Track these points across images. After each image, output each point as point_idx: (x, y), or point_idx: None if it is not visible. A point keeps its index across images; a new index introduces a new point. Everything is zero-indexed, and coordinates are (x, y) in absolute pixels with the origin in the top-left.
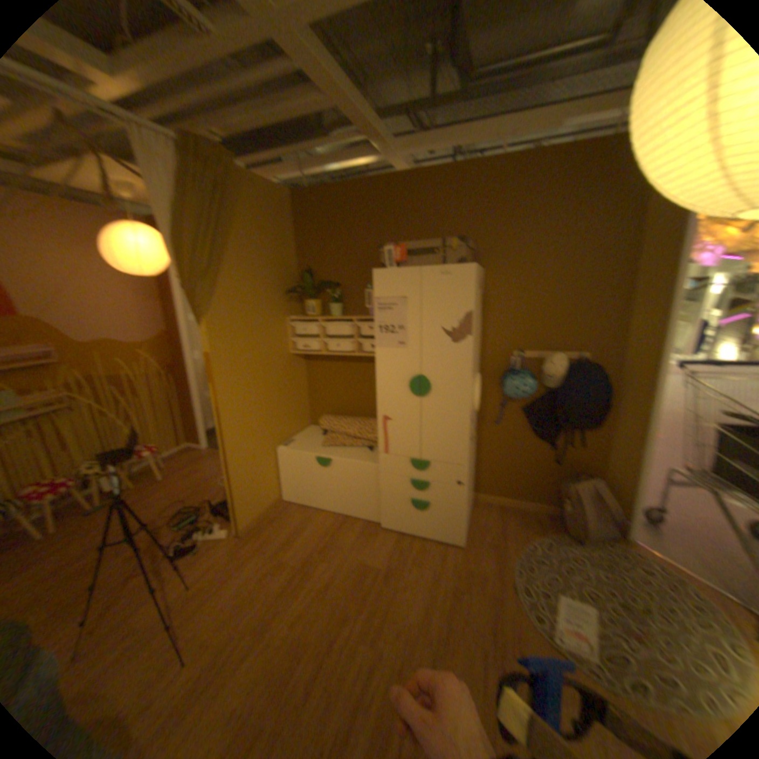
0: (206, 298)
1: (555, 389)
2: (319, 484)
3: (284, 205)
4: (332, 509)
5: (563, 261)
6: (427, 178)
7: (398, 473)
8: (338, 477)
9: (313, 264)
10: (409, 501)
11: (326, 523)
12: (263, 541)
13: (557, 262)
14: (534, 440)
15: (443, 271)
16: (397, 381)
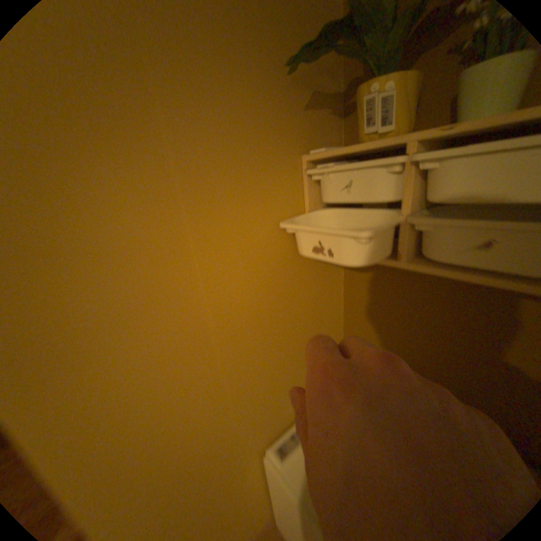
0: None
1: None
2: None
3: None
4: None
5: None
6: None
7: None
8: None
9: None
10: None
11: None
12: None
13: None
14: None
15: None
16: None
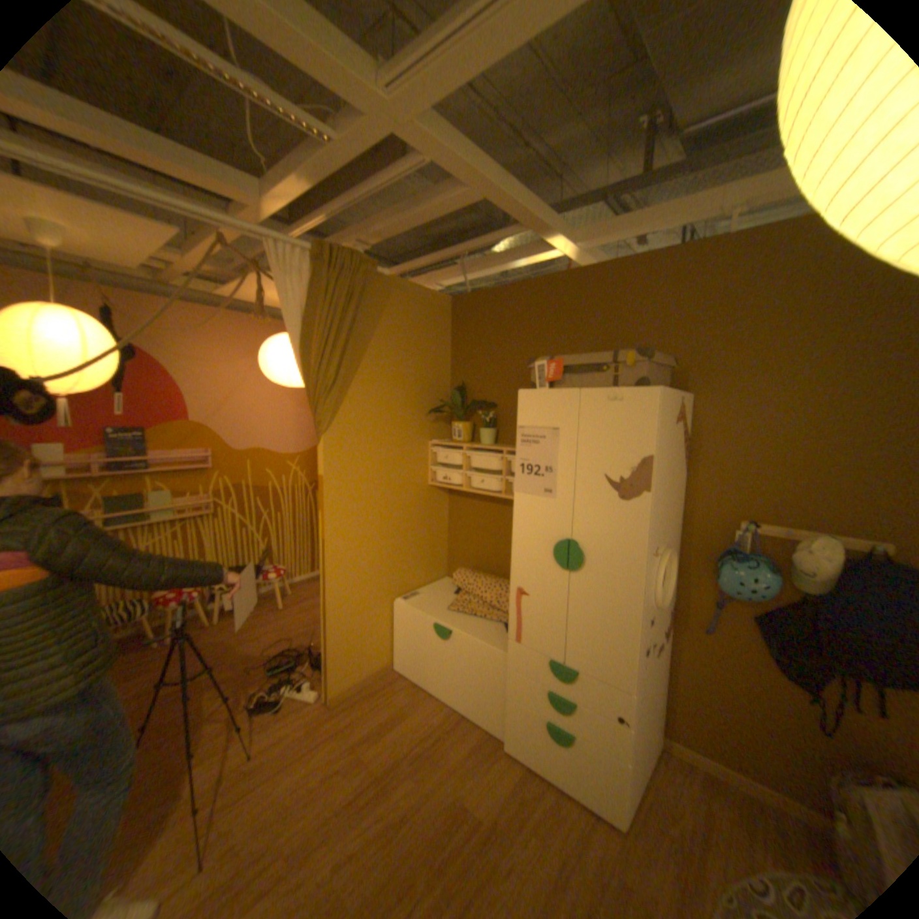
0: (329, 416)
1: (823, 598)
2: (436, 663)
3: (443, 314)
4: (448, 702)
5: (839, 387)
6: (617, 273)
7: (534, 678)
8: (458, 659)
9: (469, 380)
10: (547, 727)
11: (435, 721)
12: (352, 723)
13: (827, 387)
14: (781, 679)
15: (612, 396)
16: (540, 543)
